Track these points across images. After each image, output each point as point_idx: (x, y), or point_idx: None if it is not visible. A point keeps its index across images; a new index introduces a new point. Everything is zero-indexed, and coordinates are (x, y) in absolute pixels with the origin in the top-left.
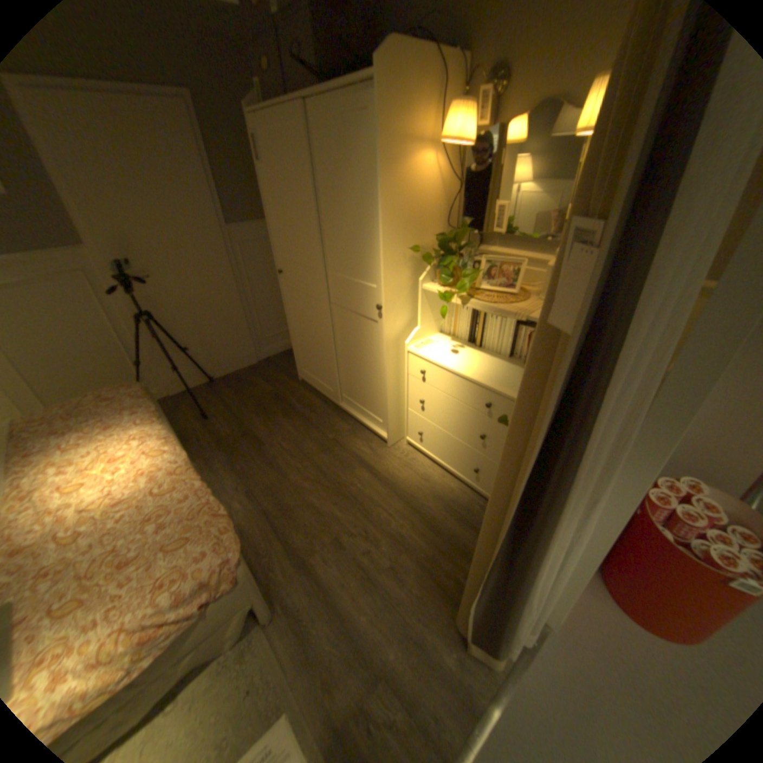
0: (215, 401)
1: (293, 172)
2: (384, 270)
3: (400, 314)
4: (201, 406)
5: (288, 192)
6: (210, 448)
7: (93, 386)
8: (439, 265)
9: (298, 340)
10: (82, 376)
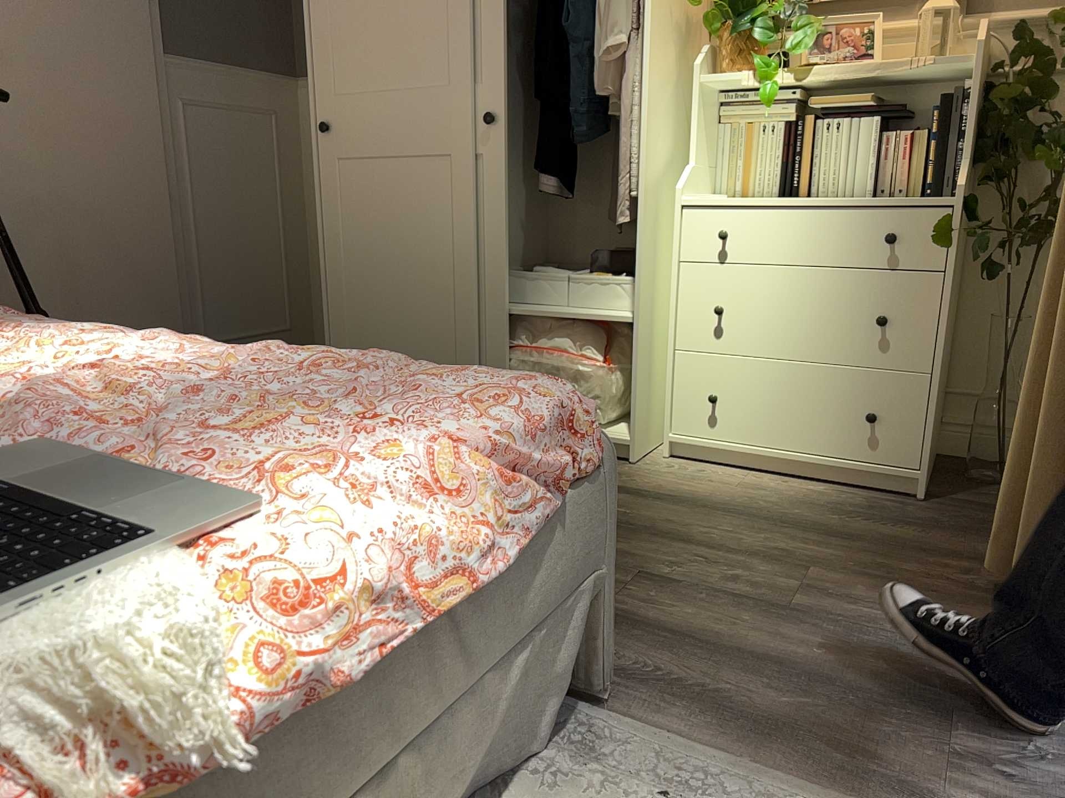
0: None
1: None
2: (648, 24)
3: (661, 130)
4: None
5: None
6: None
7: None
8: (735, 30)
9: (349, 293)
10: None
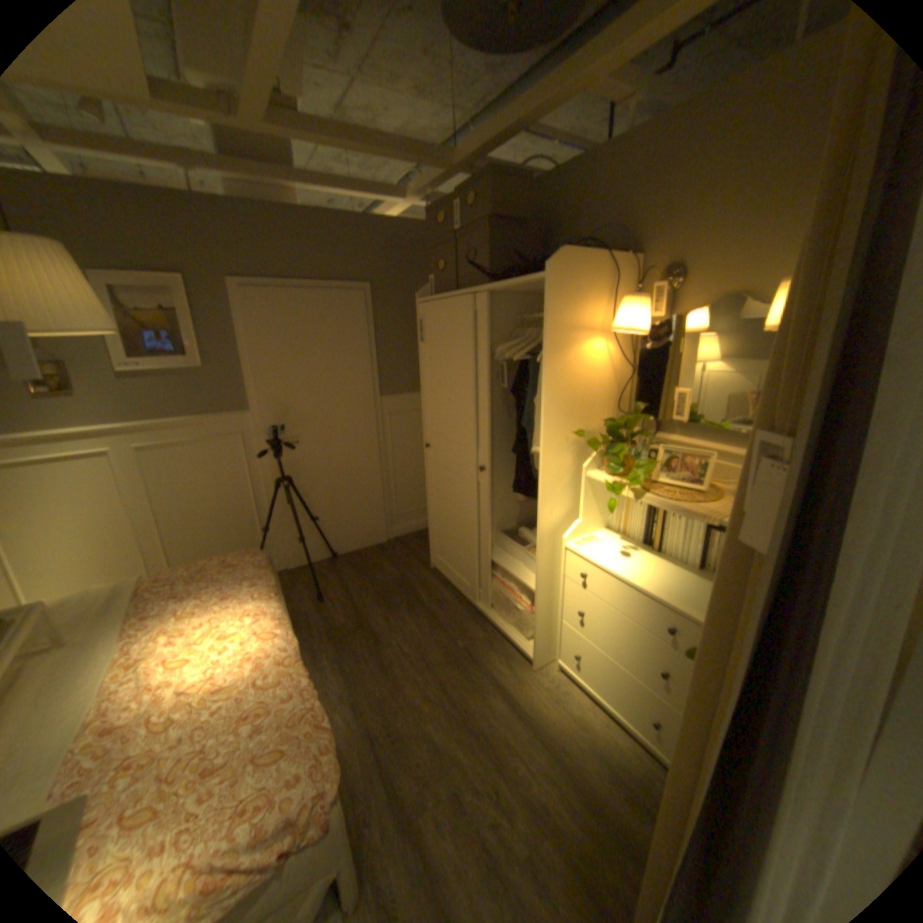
0: (334, 582)
1: (455, 353)
2: (543, 454)
3: (558, 502)
4: (318, 586)
5: (447, 371)
6: (319, 639)
7: (217, 549)
8: (607, 452)
9: (436, 520)
10: (210, 538)
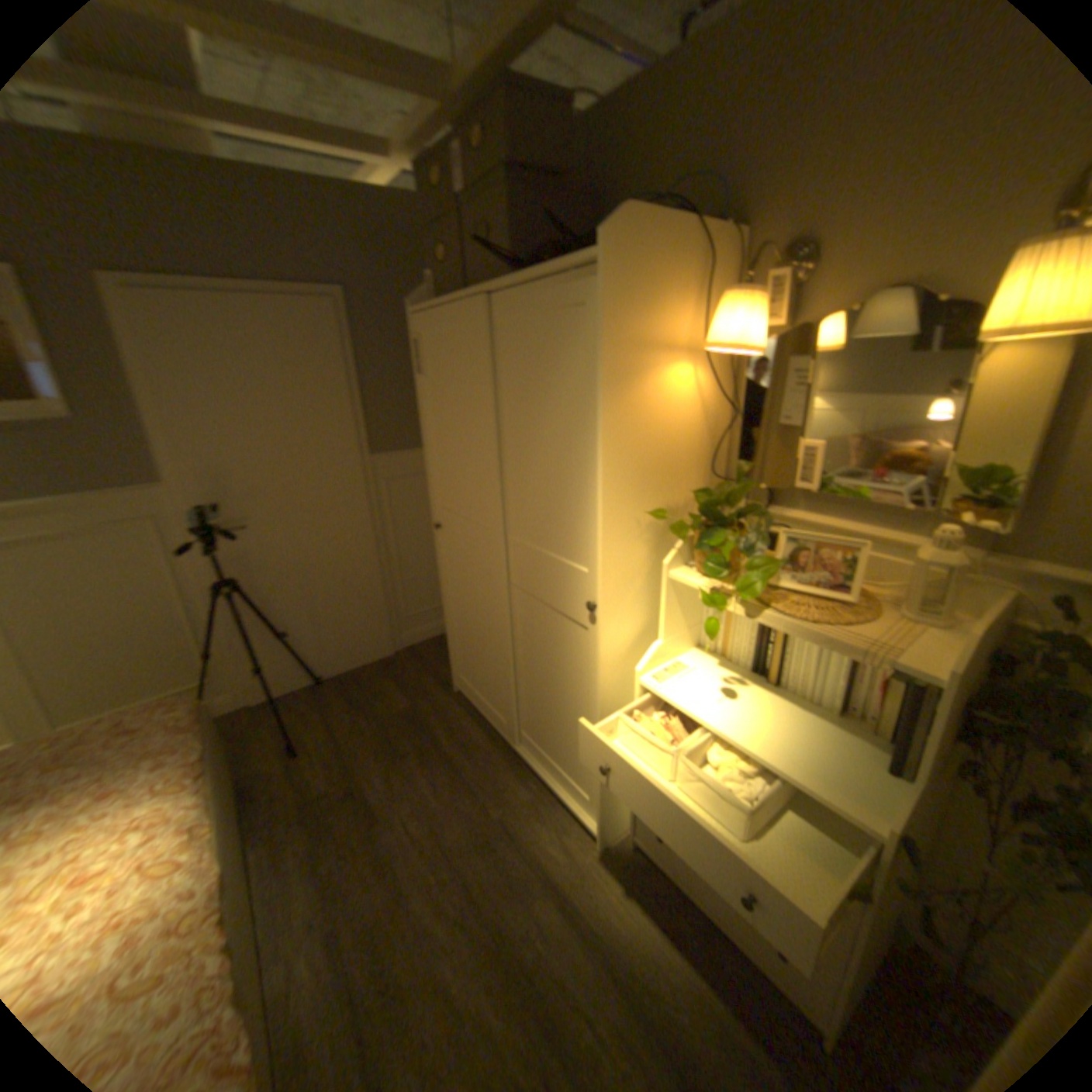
0: (313, 724)
1: (464, 390)
2: (601, 549)
3: (626, 617)
4: (288, 732)
5: (455, 417)
6: (283, 823)
7: (127, 692)
8: (699, 543)
9: (455, 629)
10: (112, 676)
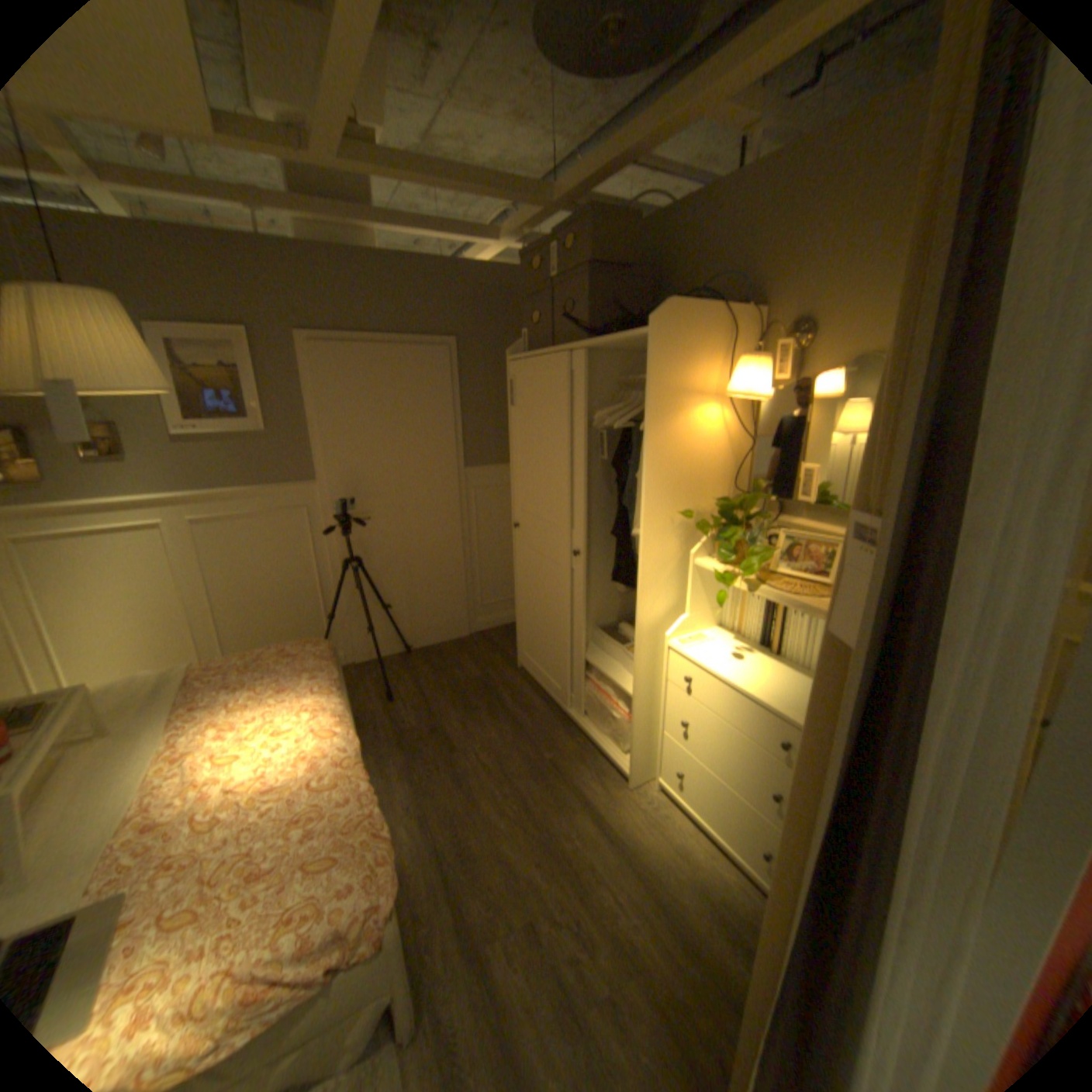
0: (406, 680)
1: (548, 419)
2: (643, 537)
3: (661, 594)
4: (388, 683)
5: (540, 439)
6: (386, 743)
7: (276, 637)
8: (718, 537)
9: (525, 612)
10: (269, 624)
